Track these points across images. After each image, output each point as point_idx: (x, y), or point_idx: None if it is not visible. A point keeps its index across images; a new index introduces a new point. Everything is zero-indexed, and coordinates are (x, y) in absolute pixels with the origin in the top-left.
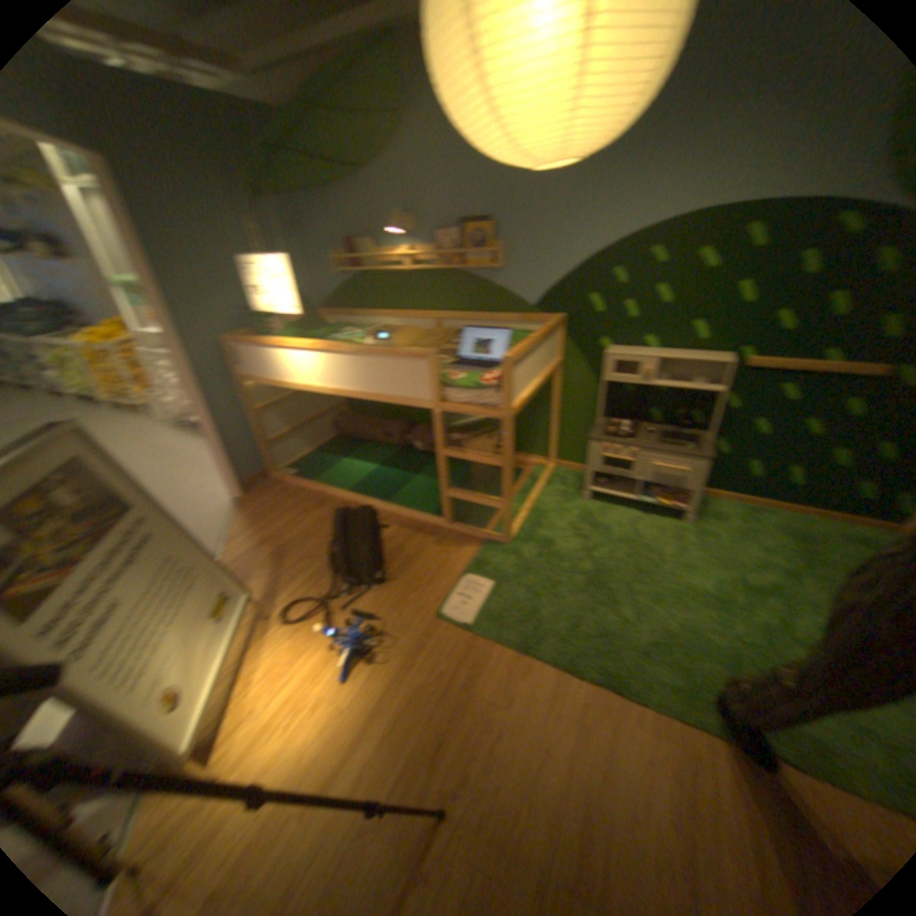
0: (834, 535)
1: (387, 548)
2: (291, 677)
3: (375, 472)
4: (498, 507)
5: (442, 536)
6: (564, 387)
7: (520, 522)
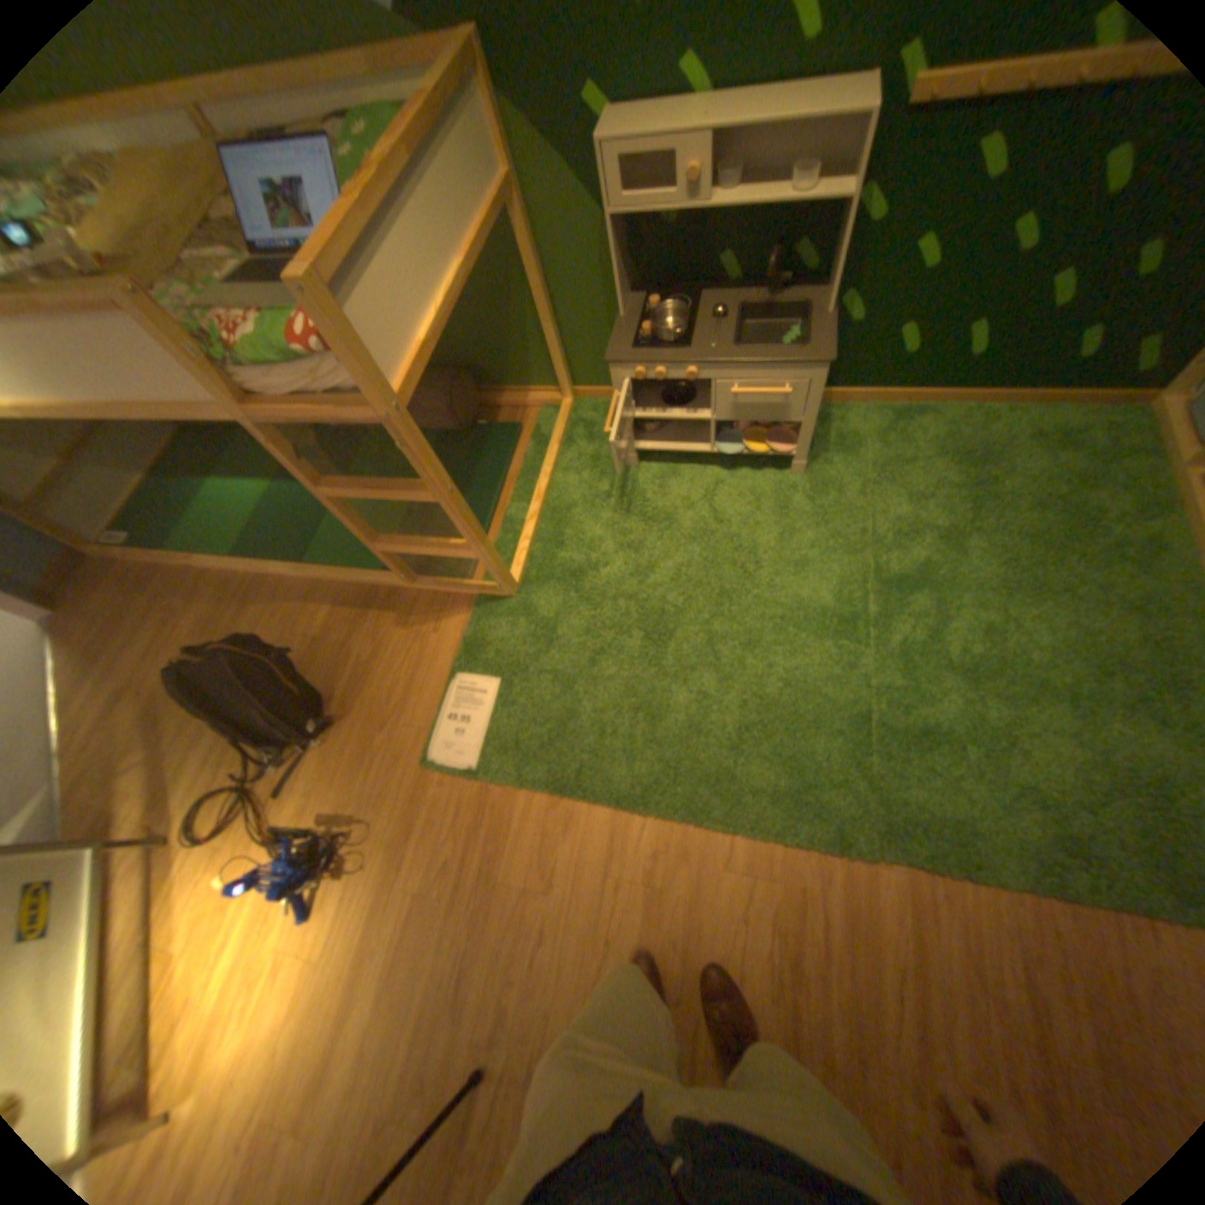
0: (1020, 436)
1: (318, 657)
2: (222, 934)
3: (262, 497)
4: (466, 557)
5: (403, 606)
6: (537, 237)
7: (524, 547)
